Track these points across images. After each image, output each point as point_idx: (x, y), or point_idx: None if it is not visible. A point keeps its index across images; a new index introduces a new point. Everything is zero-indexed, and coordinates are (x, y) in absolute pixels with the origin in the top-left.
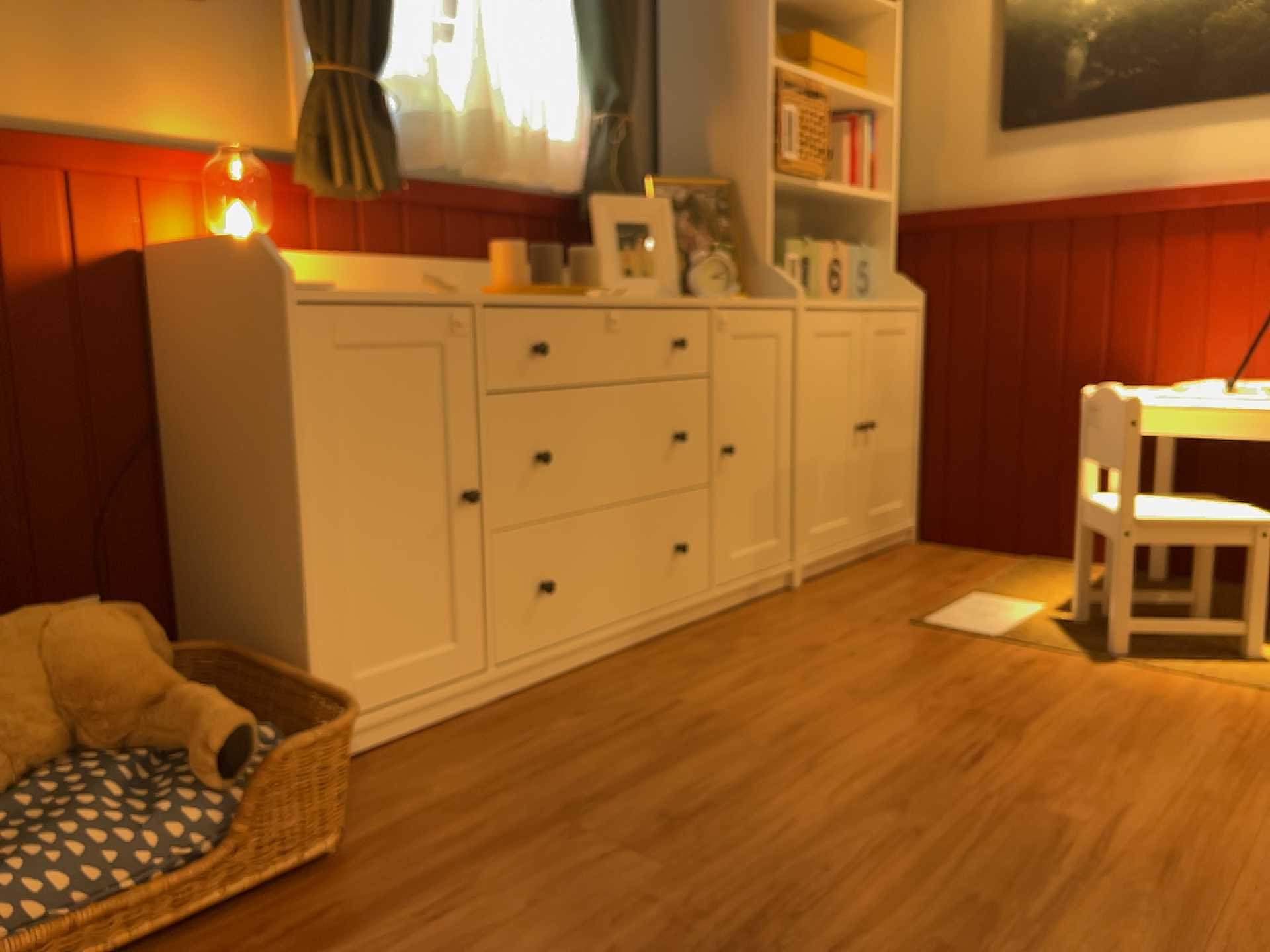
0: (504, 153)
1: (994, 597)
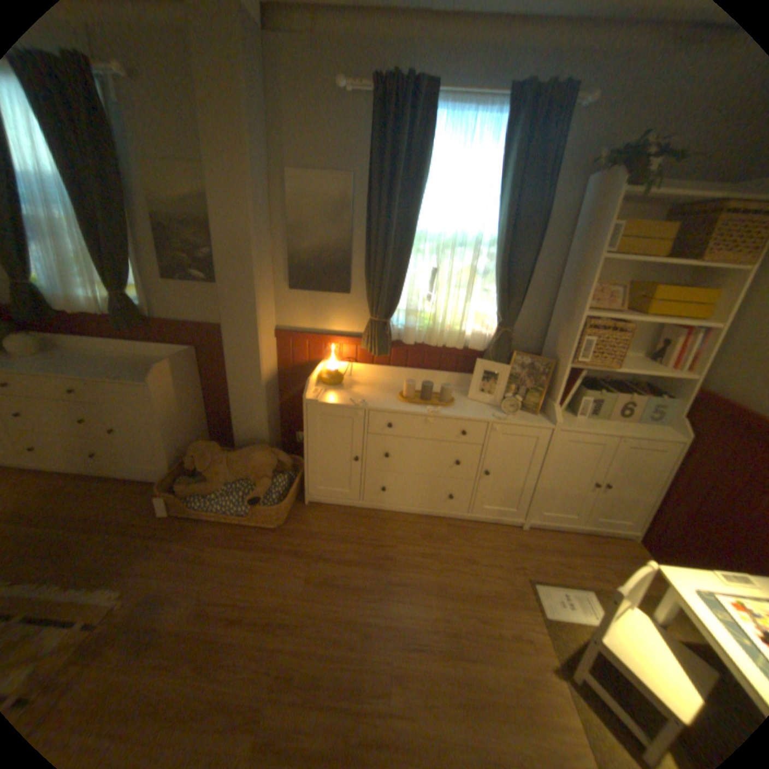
0: (449, 337)
1: (597, 604)
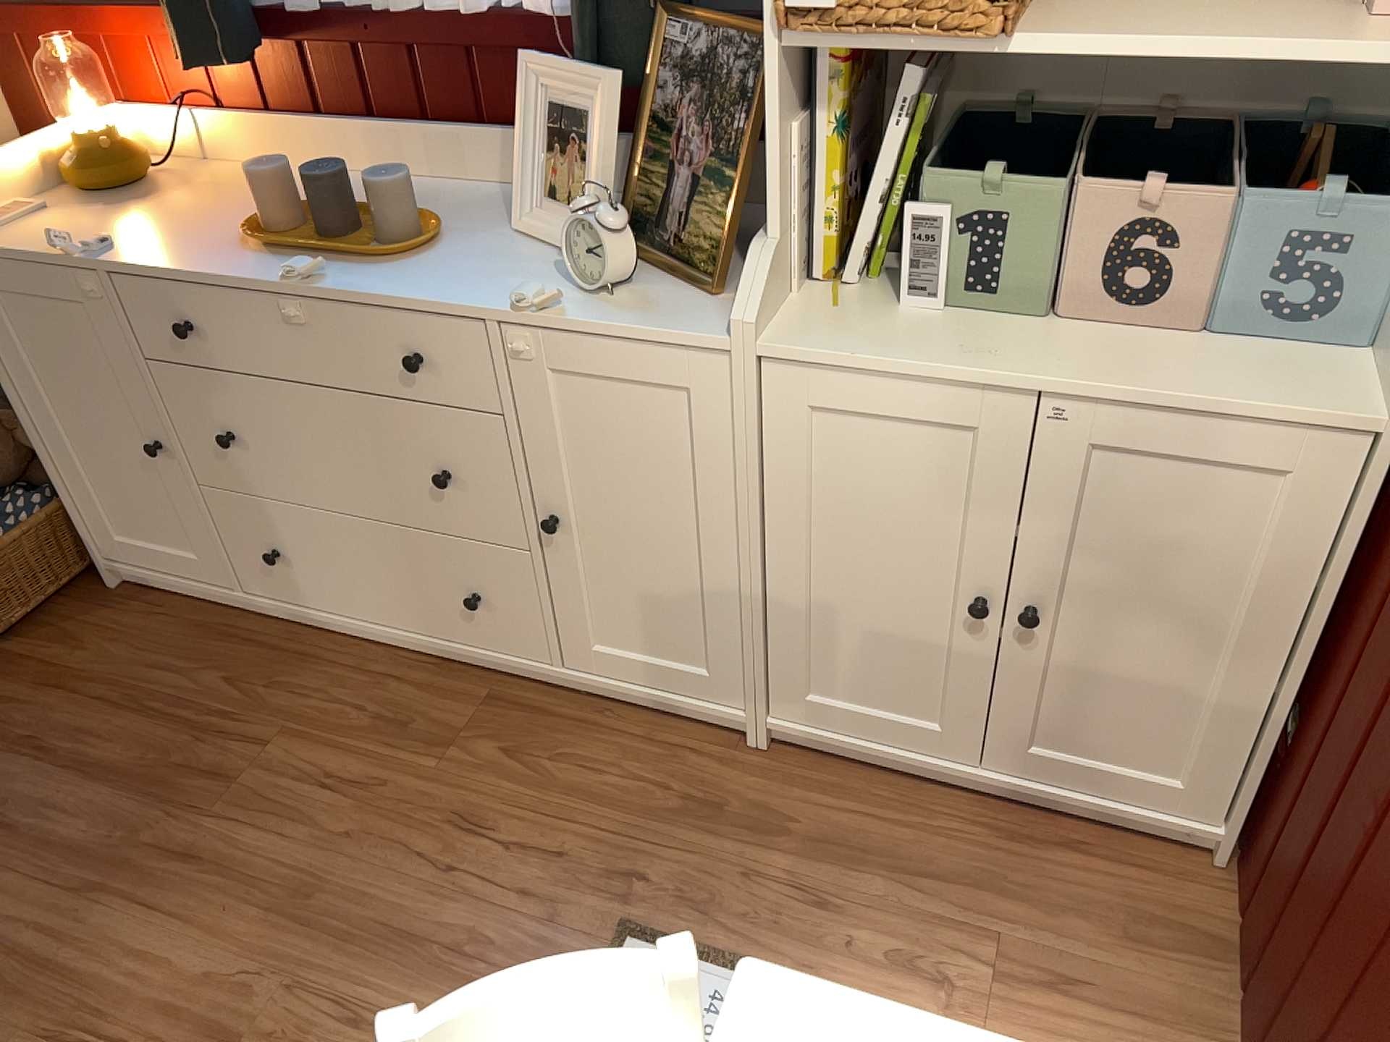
0: None
1: None
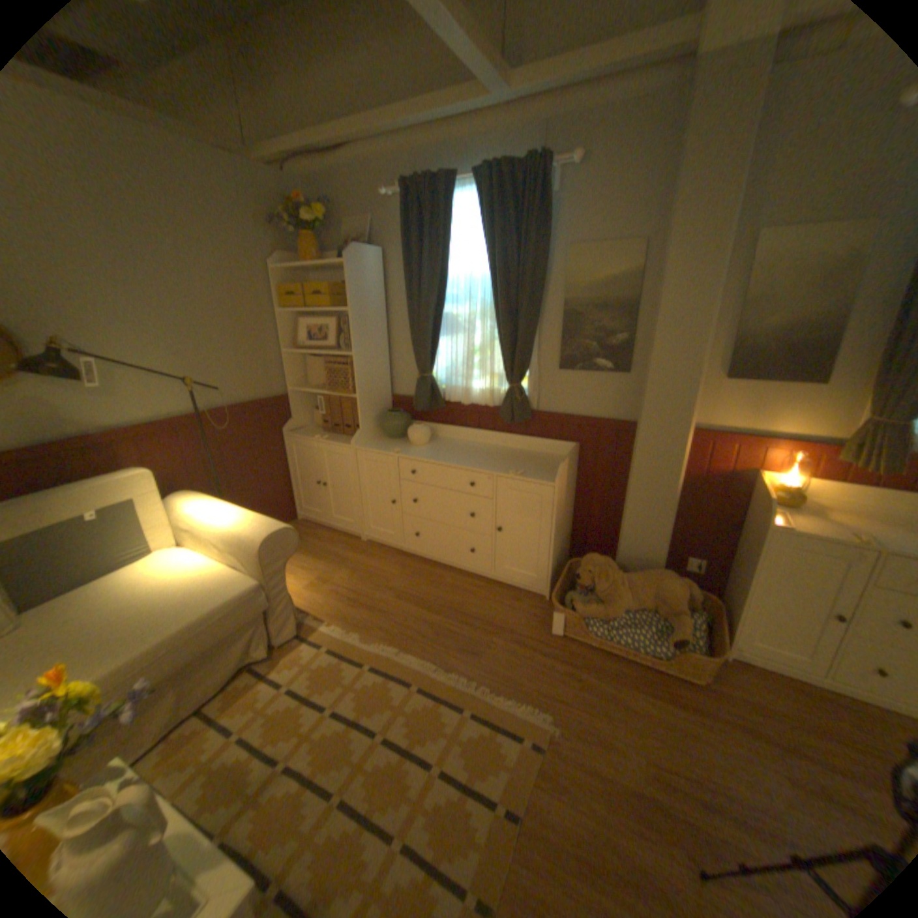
0: None
1: None
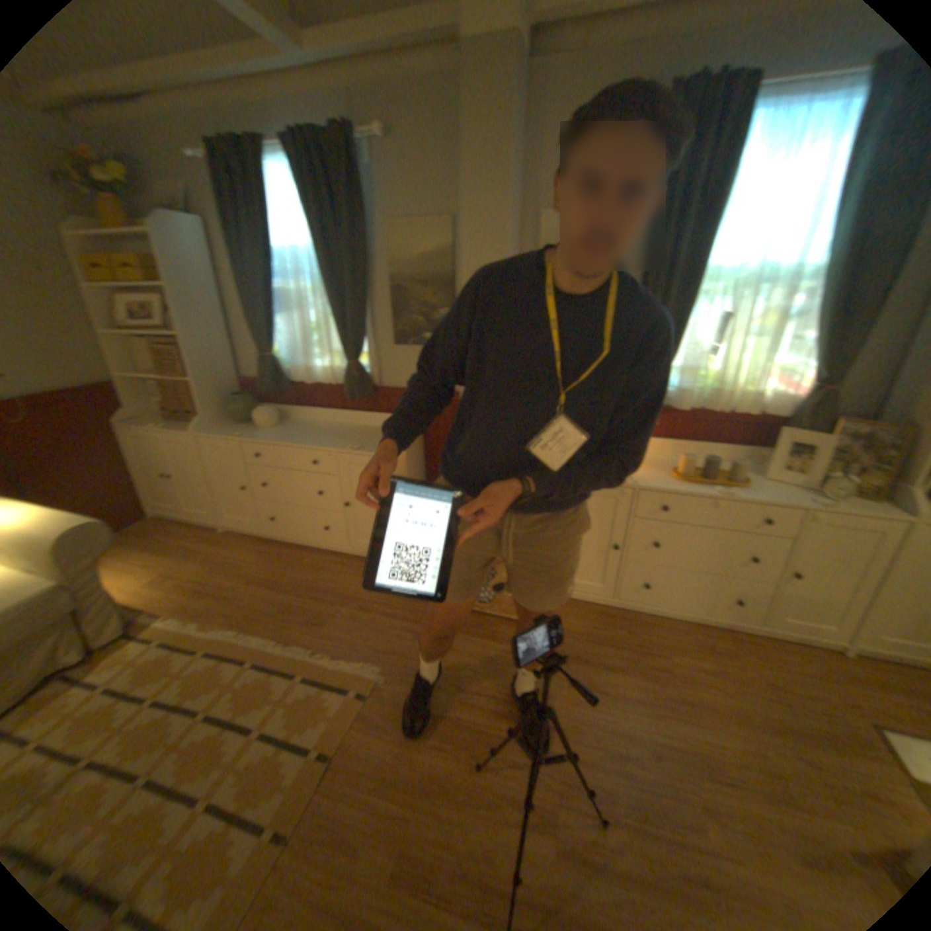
0: (739, 400)
1: None
